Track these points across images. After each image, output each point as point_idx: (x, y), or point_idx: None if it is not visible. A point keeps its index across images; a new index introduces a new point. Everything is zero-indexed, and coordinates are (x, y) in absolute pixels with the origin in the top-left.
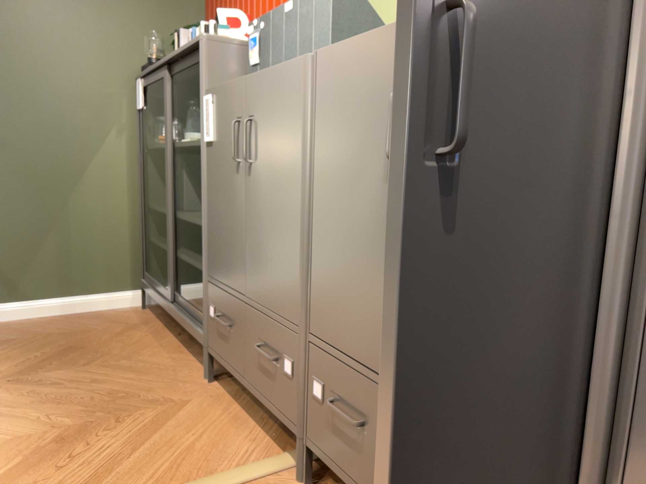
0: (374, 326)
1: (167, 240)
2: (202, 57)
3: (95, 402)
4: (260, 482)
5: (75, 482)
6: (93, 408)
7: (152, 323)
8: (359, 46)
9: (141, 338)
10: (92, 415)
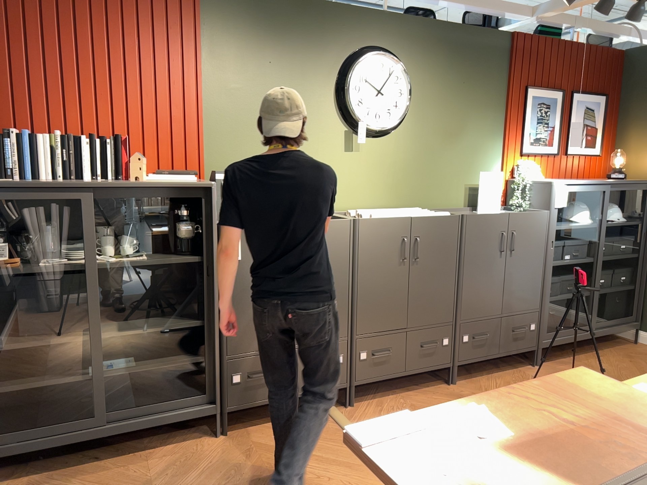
0: (395, 315)
1: (93, 365)
2: (214, 198)
3: (238, 484)
4: (346, 417)
5: (341, 472)
6: (249, 482)
7: (33, 480)
8: (385, 221)
9: (87, 480)
10: (259, 481)
